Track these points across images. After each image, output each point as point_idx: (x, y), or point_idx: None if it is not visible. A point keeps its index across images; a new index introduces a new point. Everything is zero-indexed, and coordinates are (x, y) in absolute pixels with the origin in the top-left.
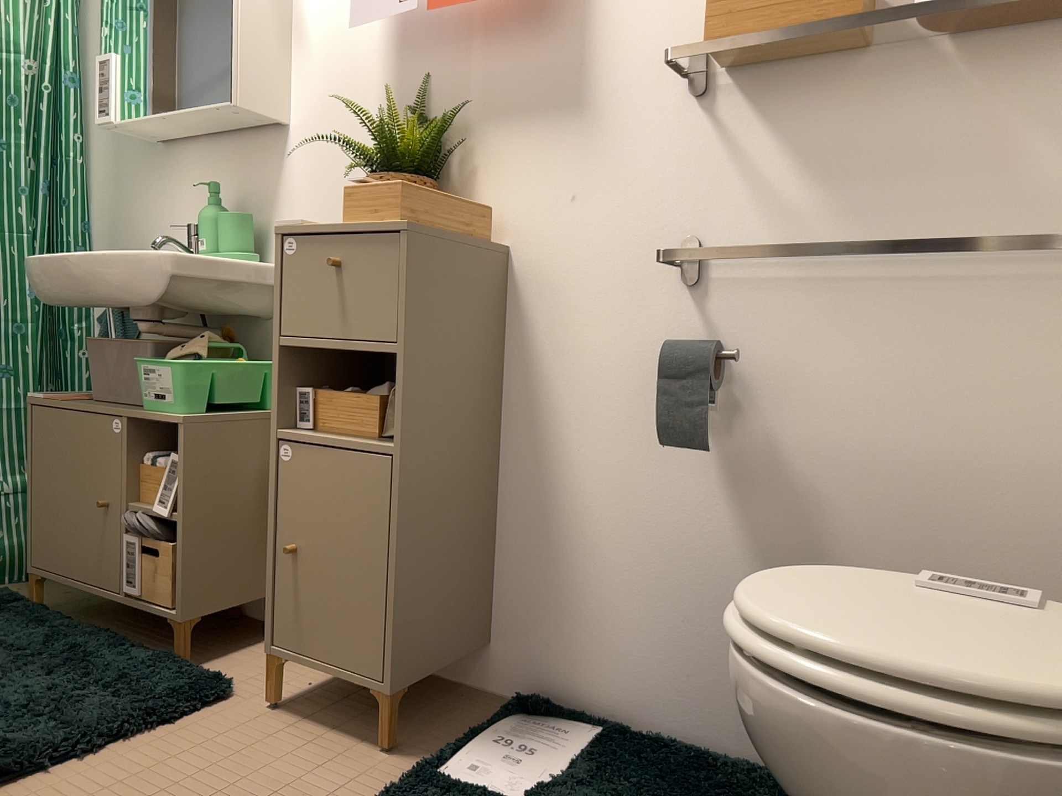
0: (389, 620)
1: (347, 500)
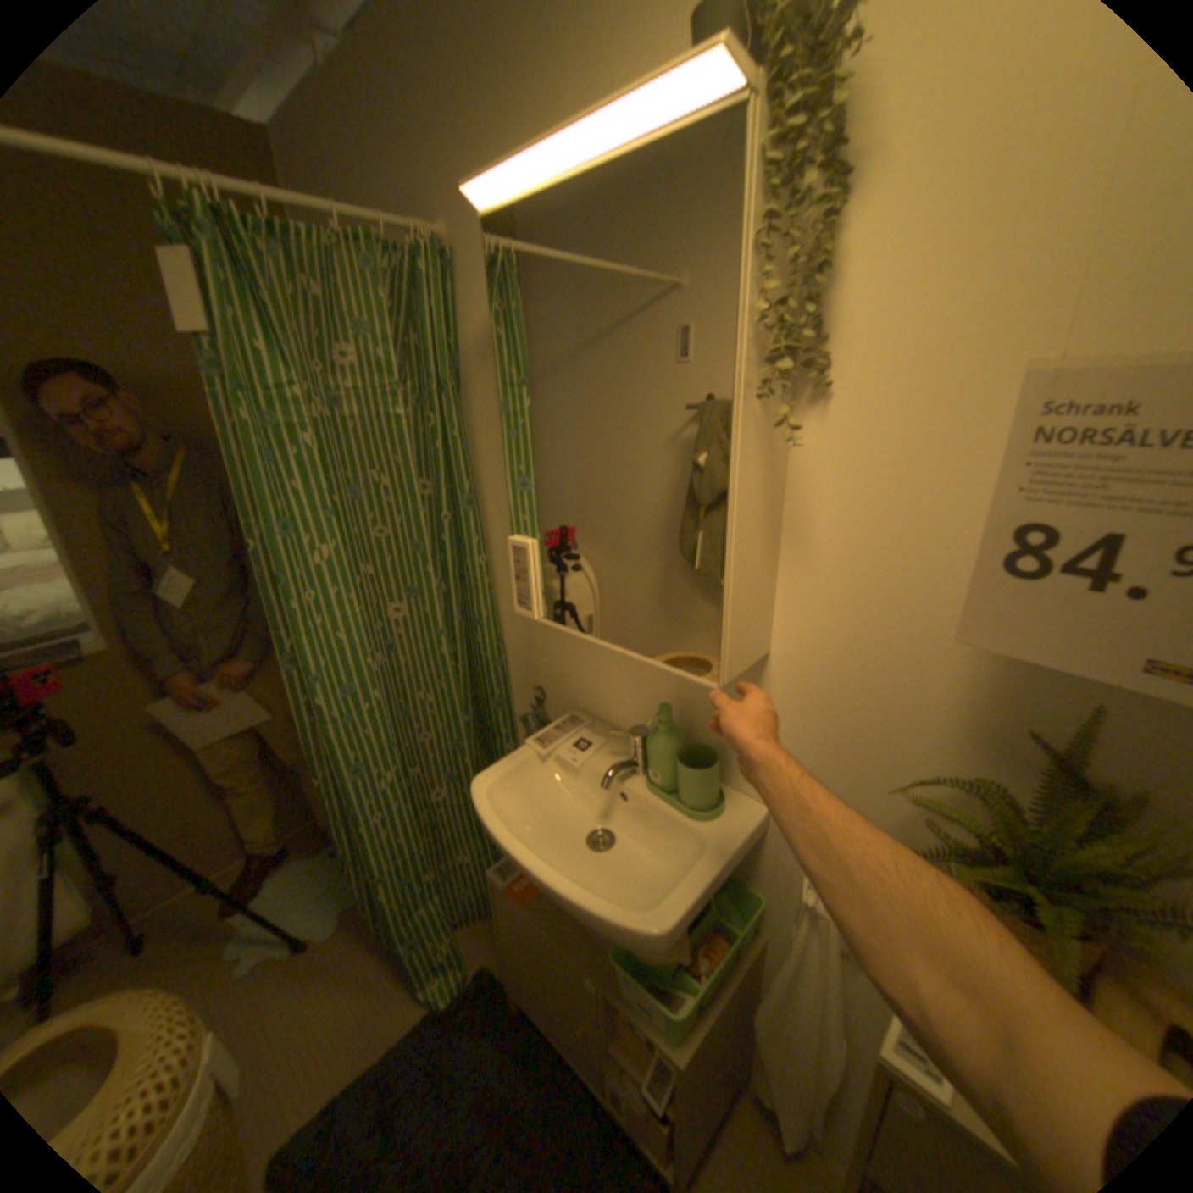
0: None
1: None
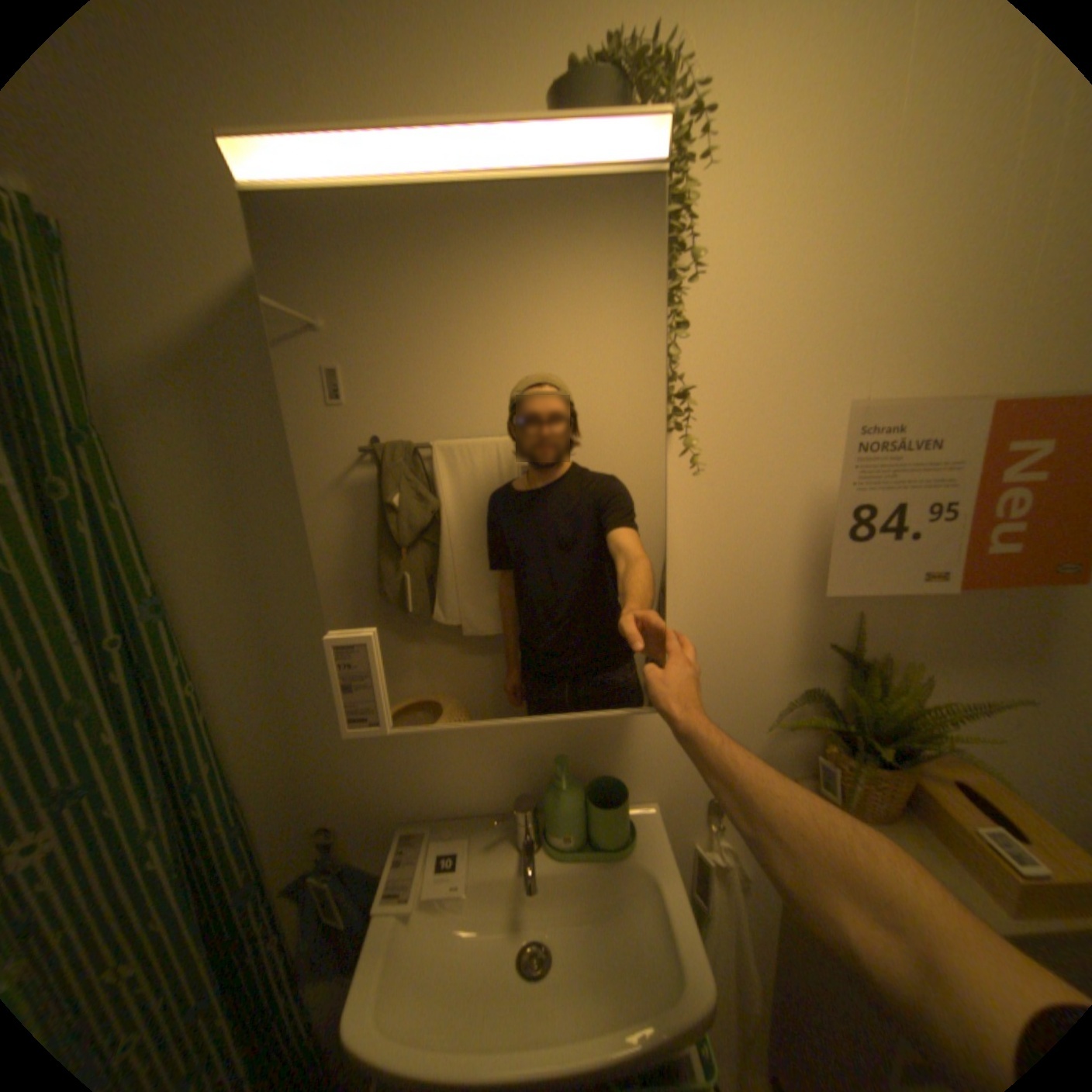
0: None
1: None
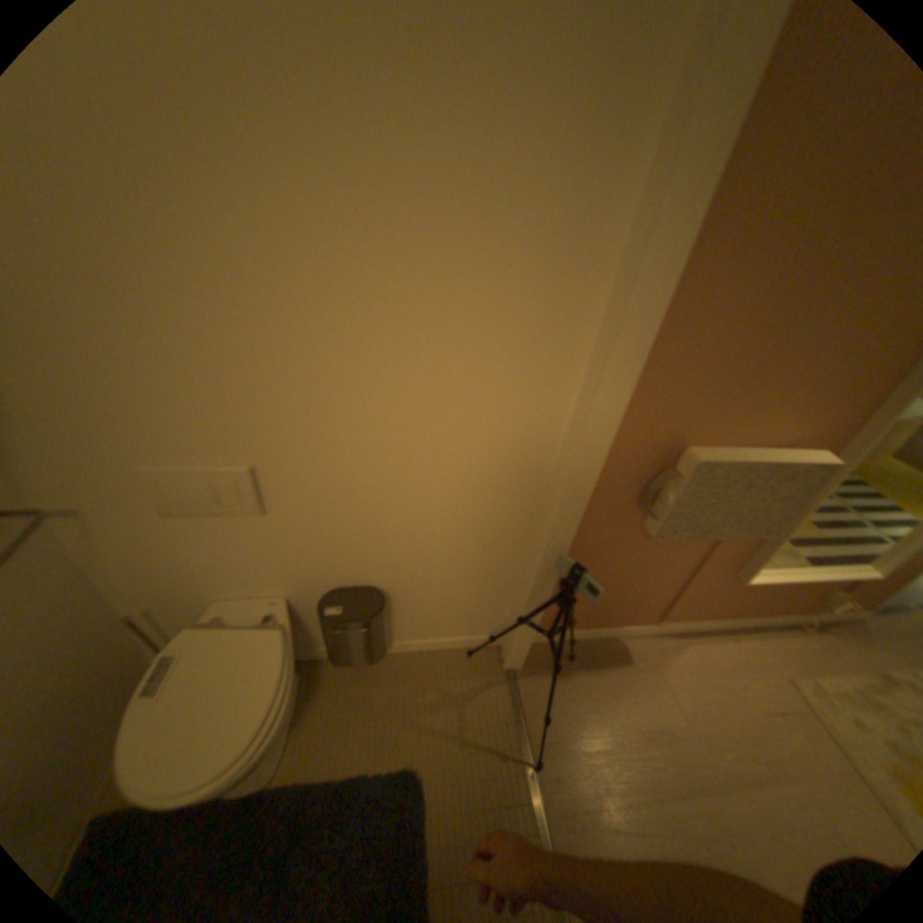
0: None
1: None
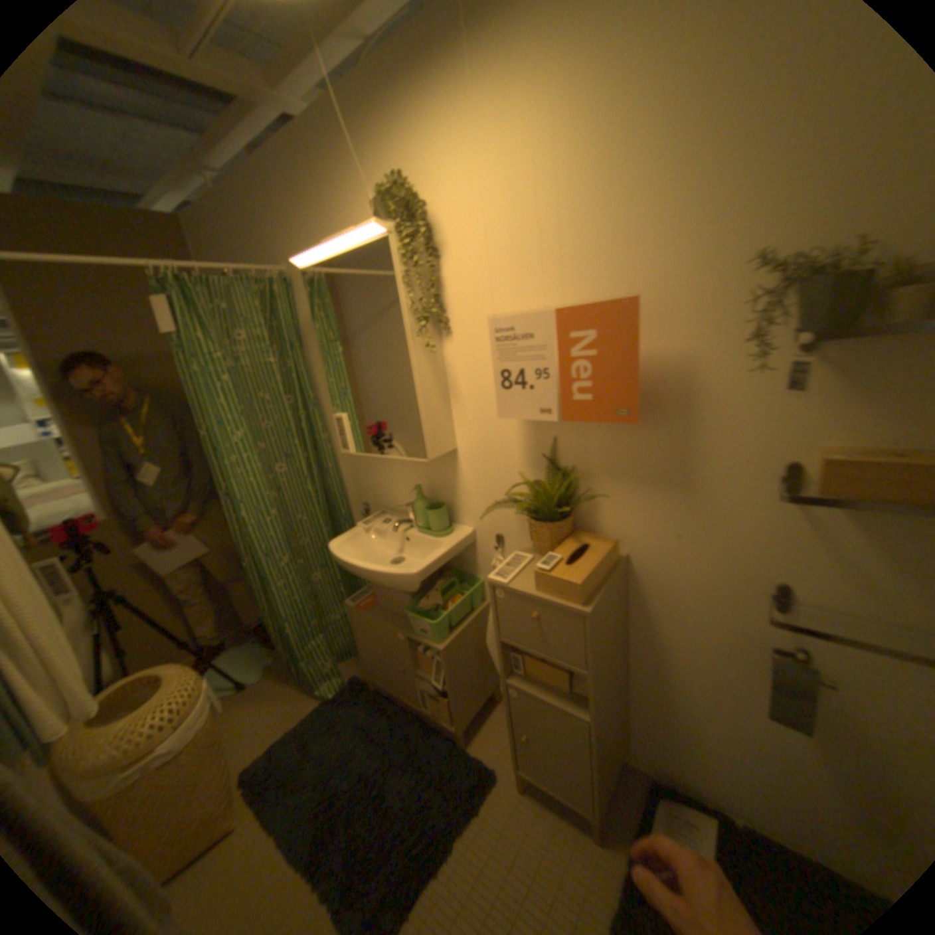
0: (595, 794)
1: (559, 731)
